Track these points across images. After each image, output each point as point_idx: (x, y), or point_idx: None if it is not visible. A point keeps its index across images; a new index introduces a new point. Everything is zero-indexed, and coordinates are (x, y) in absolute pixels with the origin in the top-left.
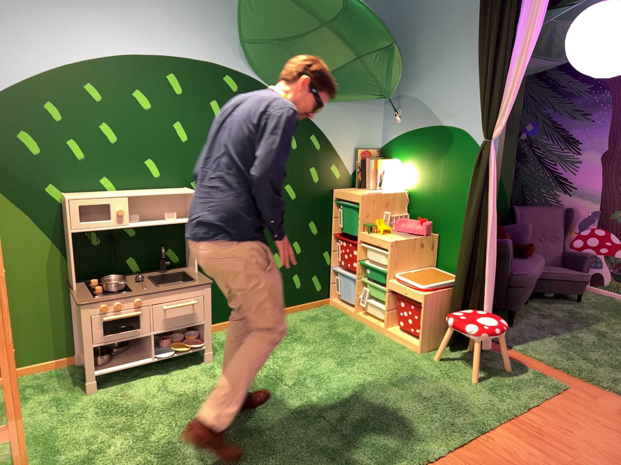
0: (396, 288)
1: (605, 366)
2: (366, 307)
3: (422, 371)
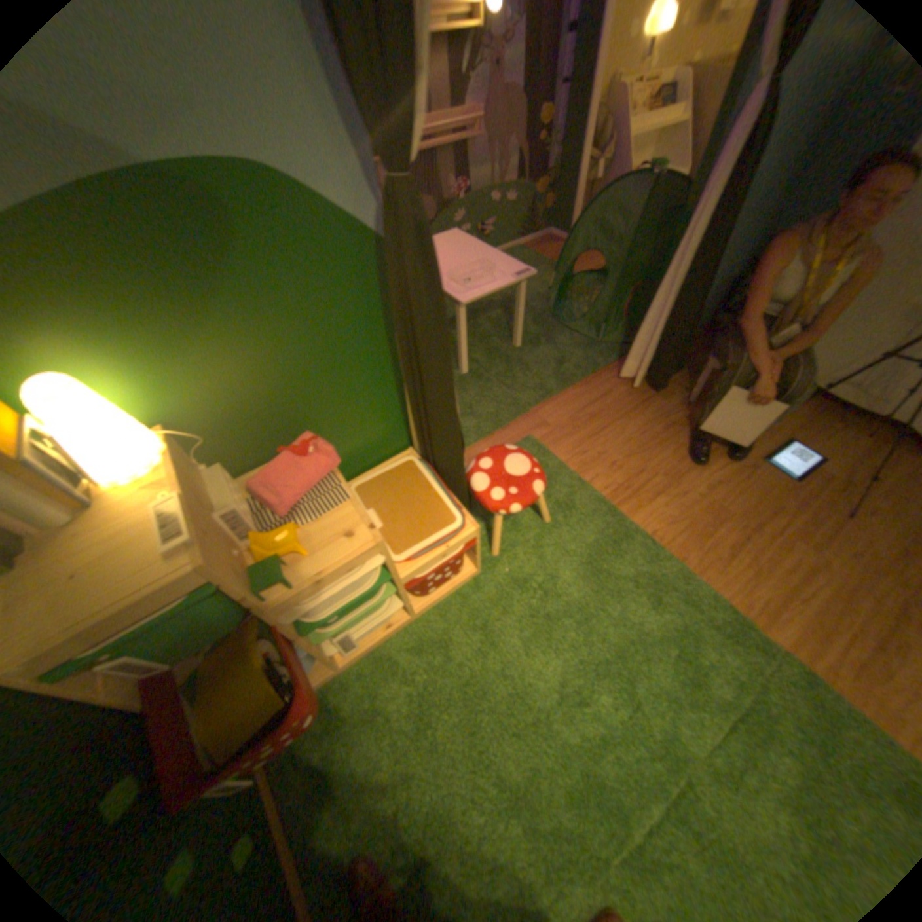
0: (418, 570)
1: (484, 395)
2: (355, 642)
3: (529, 578)
